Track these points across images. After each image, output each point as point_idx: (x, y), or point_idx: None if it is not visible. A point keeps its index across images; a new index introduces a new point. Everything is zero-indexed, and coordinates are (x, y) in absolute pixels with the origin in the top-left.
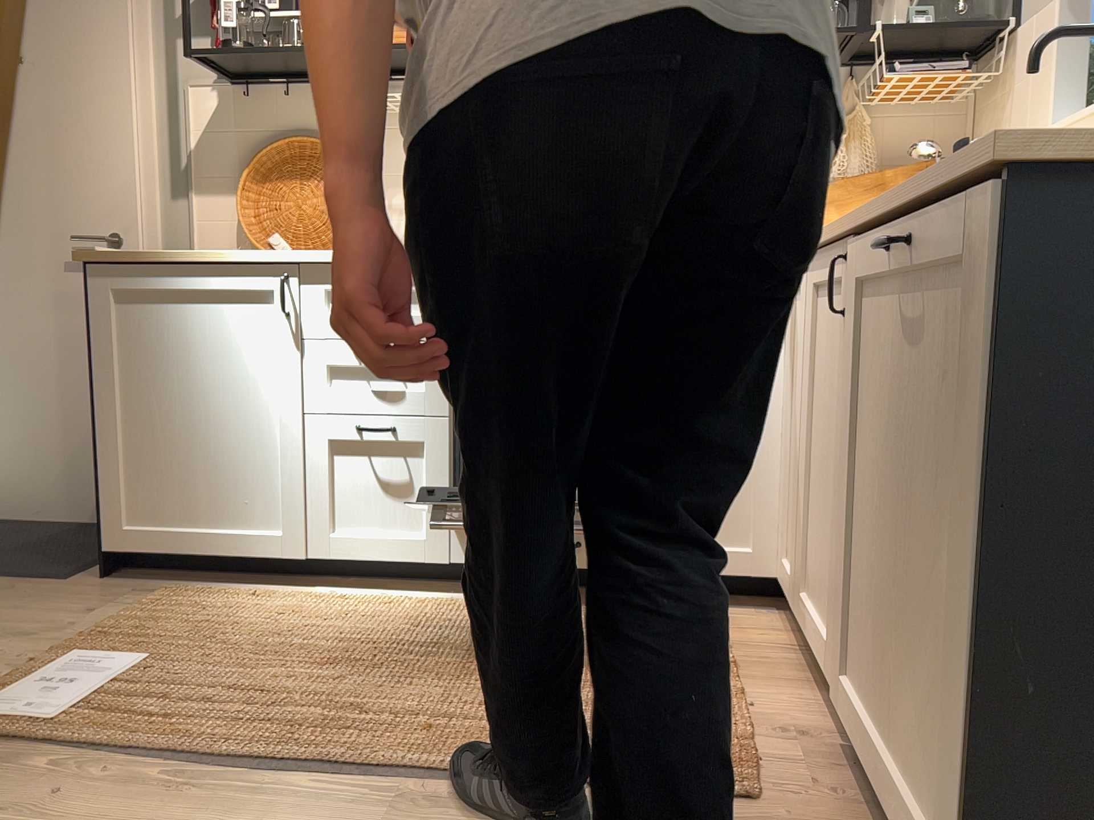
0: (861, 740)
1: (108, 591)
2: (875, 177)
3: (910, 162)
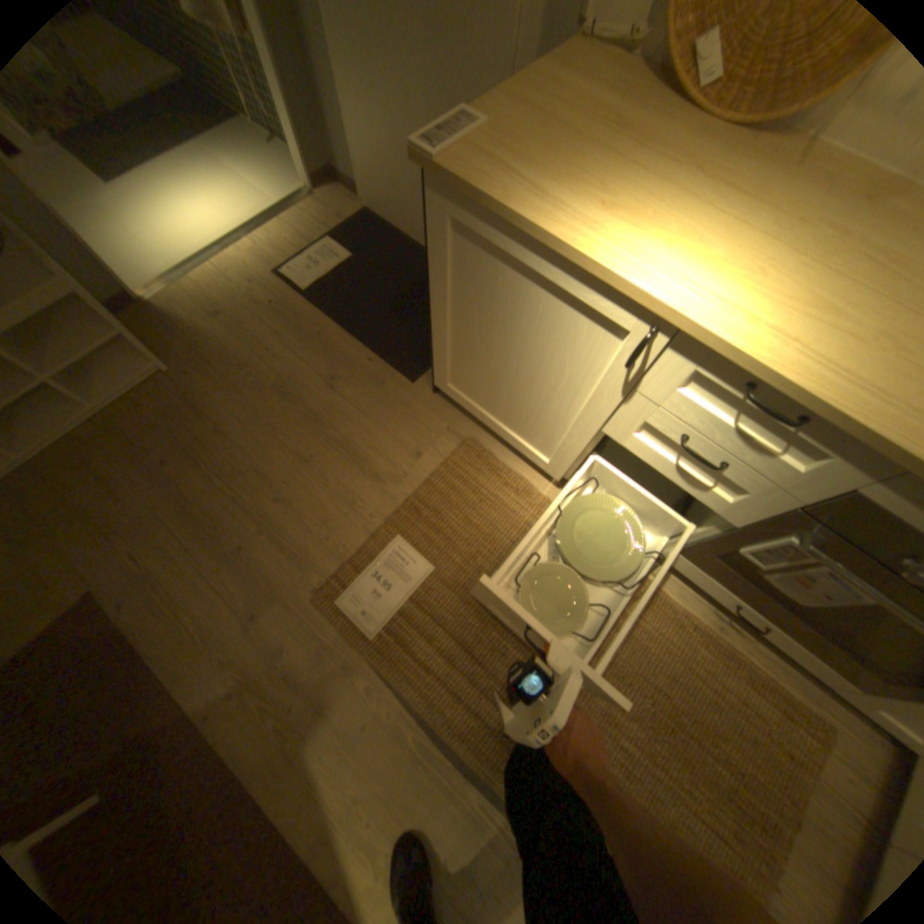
0: None
1: (436, 419)
2: None
3: None
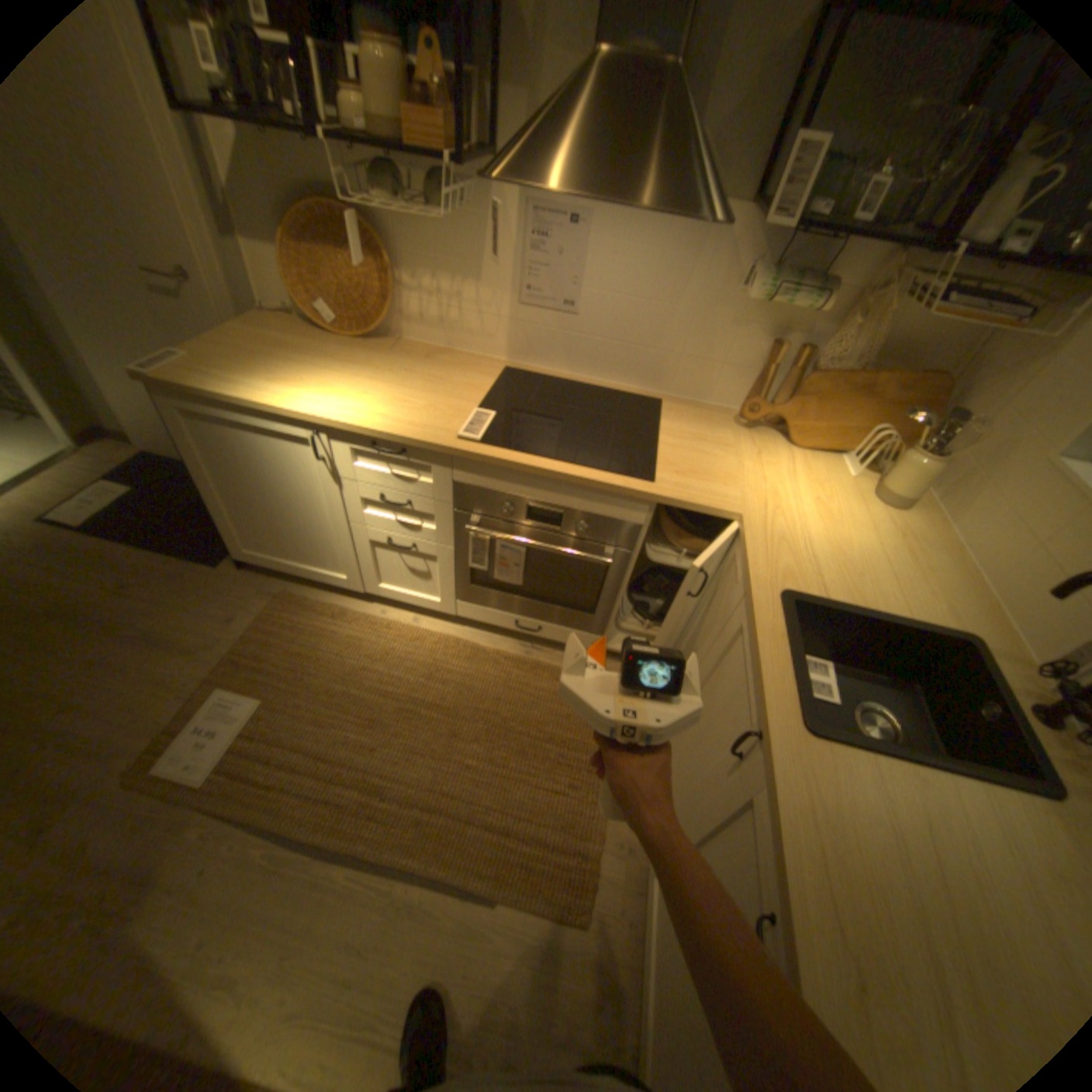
0: (647, 920)
1: (241, 589)
2: (872, 376)
3: (916, 350)
